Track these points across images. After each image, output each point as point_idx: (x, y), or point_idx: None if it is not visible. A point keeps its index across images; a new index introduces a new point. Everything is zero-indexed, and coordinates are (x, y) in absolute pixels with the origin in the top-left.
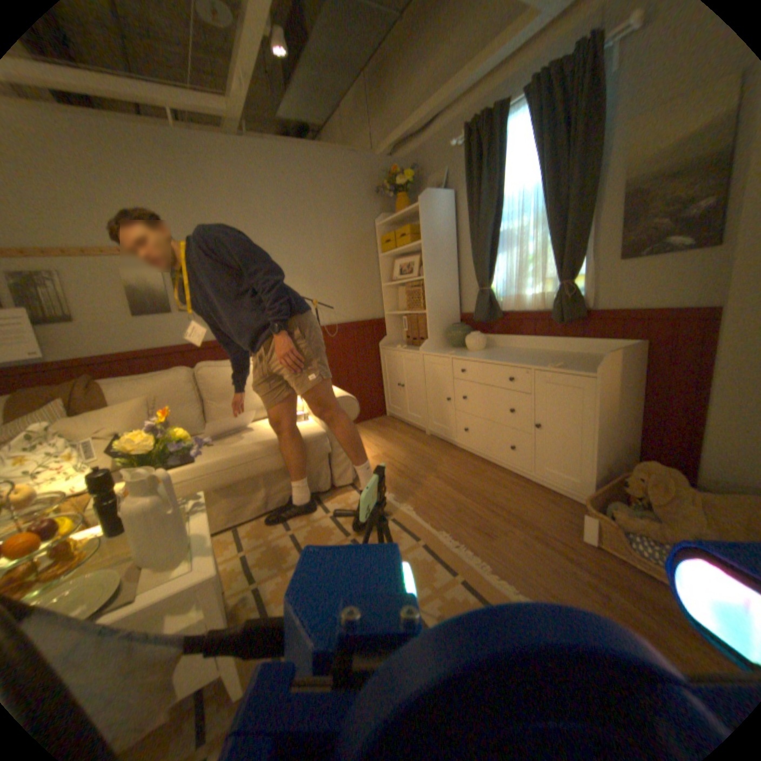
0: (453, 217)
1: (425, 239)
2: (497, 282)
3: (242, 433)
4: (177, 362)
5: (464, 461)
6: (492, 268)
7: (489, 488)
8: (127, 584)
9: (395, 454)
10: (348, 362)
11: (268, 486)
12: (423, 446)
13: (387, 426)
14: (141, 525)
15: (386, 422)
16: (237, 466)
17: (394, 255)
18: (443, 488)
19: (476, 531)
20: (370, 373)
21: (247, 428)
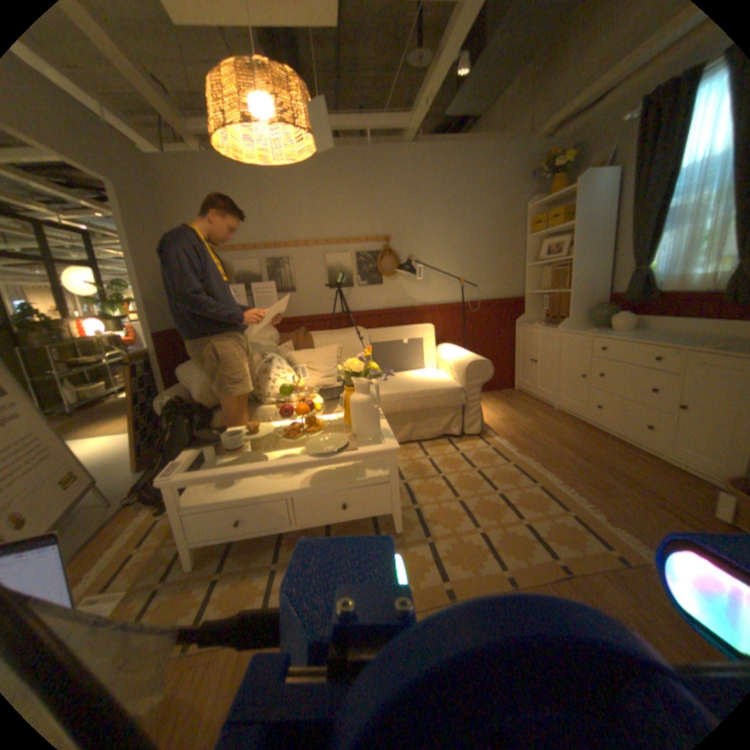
0: (616, 194)
1: (579, 218)
2: (659, 260)
3: (396, 380)
4: (352, 324)
5: (592, 436)
6: (655, 246)
7: (615, 461)
8: (349, 442)
9: (520, 420)
10: (484, 335)
11: (413, 421)
12: (550, 418)
13: (515, 397)
14: (359, 410)
15: (513, 394)
16: (394, 401)
17: (542, 235)
18: (565, 452)
19: (593, 488)
20: (503, 347)
21: (399, 377)
